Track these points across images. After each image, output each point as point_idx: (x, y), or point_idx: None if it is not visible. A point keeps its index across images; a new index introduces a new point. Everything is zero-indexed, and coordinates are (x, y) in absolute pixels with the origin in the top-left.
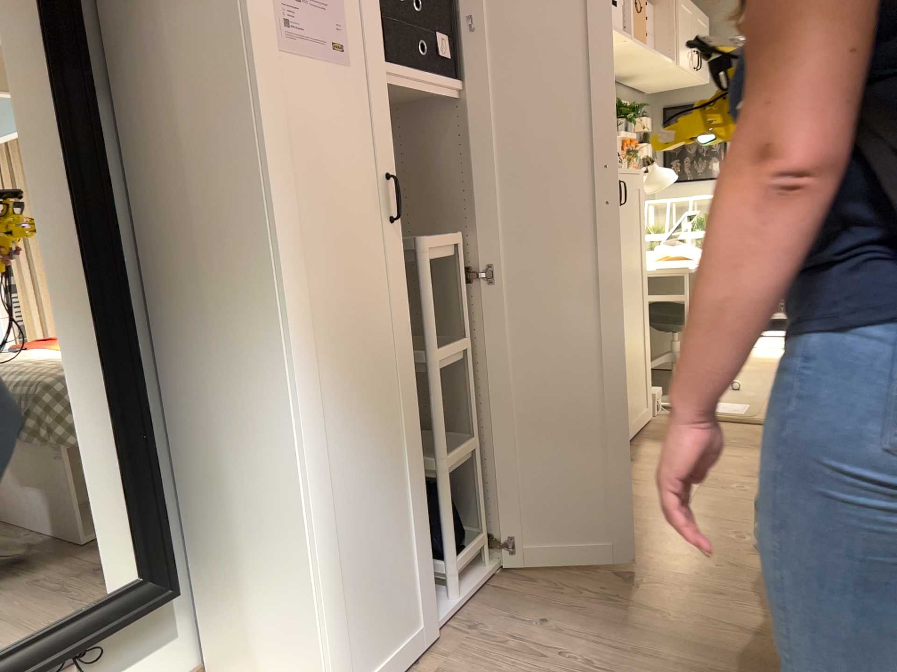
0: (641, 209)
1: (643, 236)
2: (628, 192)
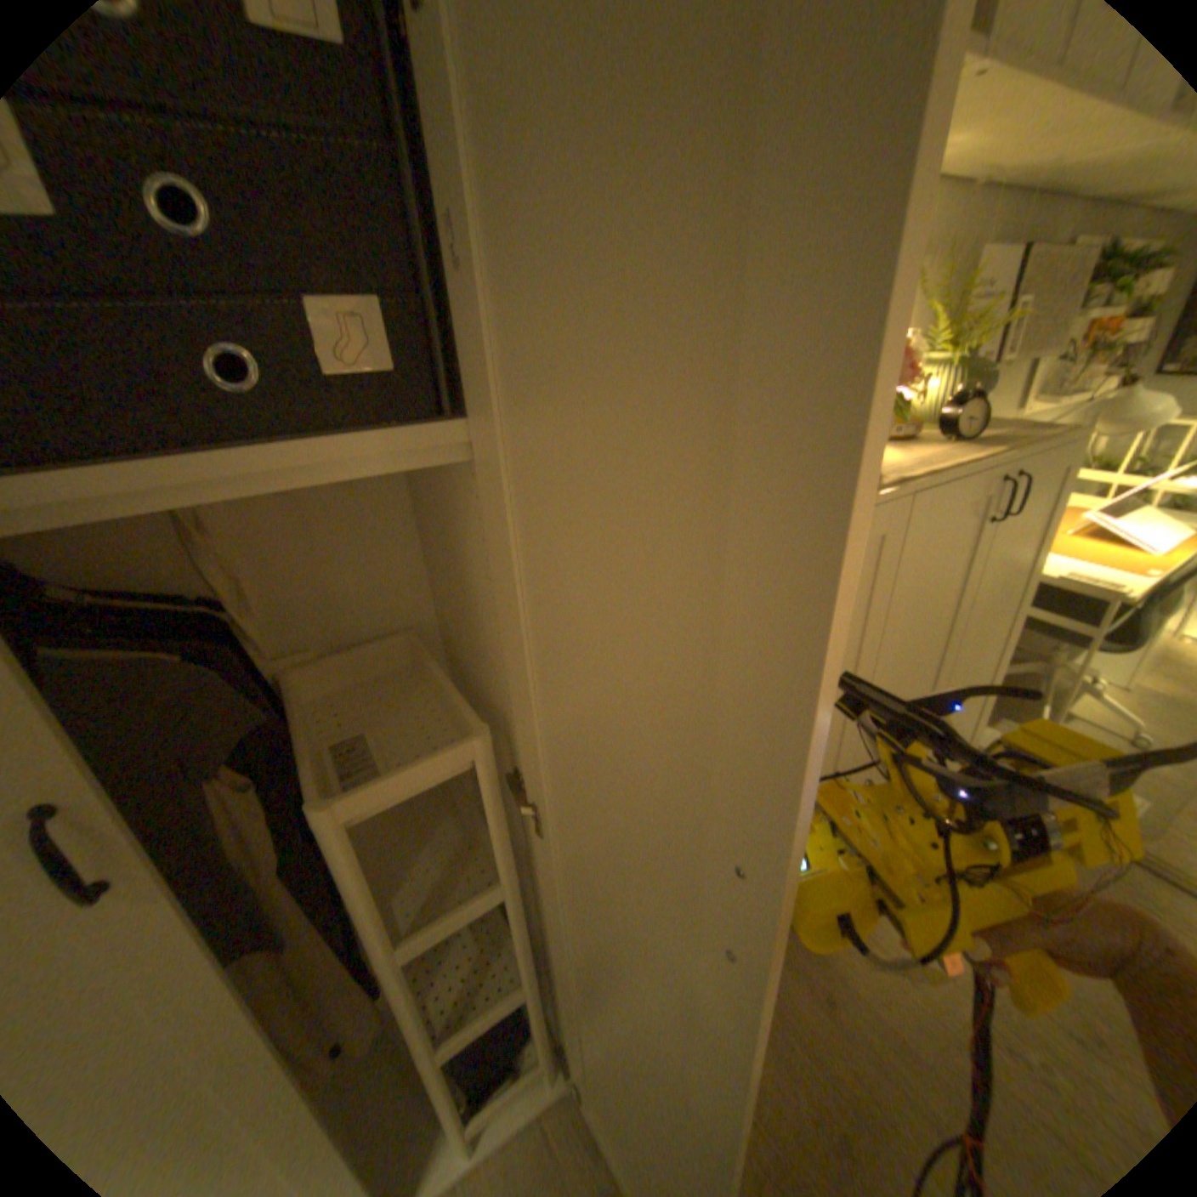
0: (1068, 498)
1: (1051, 543)
2: (1044, 479)
